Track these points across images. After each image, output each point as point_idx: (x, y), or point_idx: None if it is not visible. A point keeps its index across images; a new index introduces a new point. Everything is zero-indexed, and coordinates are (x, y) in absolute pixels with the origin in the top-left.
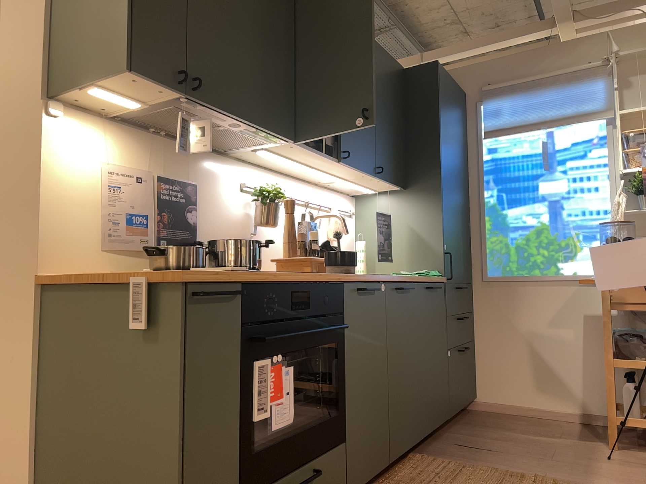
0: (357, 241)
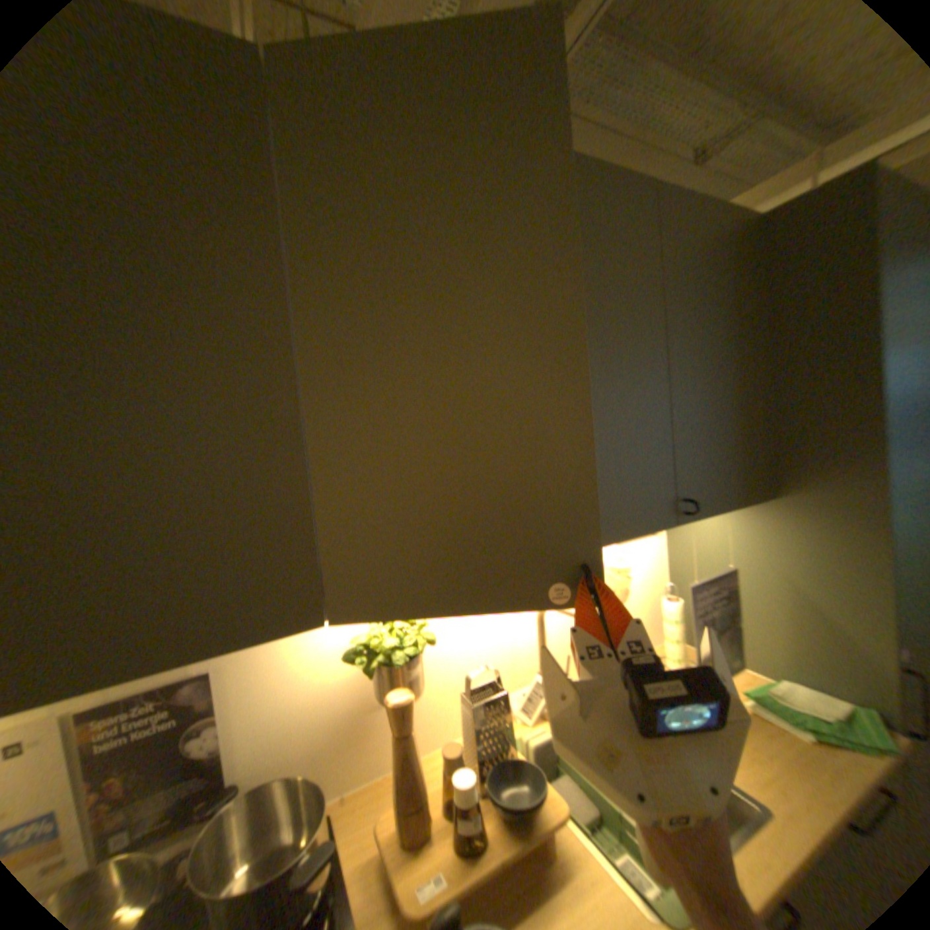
0: (665, 590)
